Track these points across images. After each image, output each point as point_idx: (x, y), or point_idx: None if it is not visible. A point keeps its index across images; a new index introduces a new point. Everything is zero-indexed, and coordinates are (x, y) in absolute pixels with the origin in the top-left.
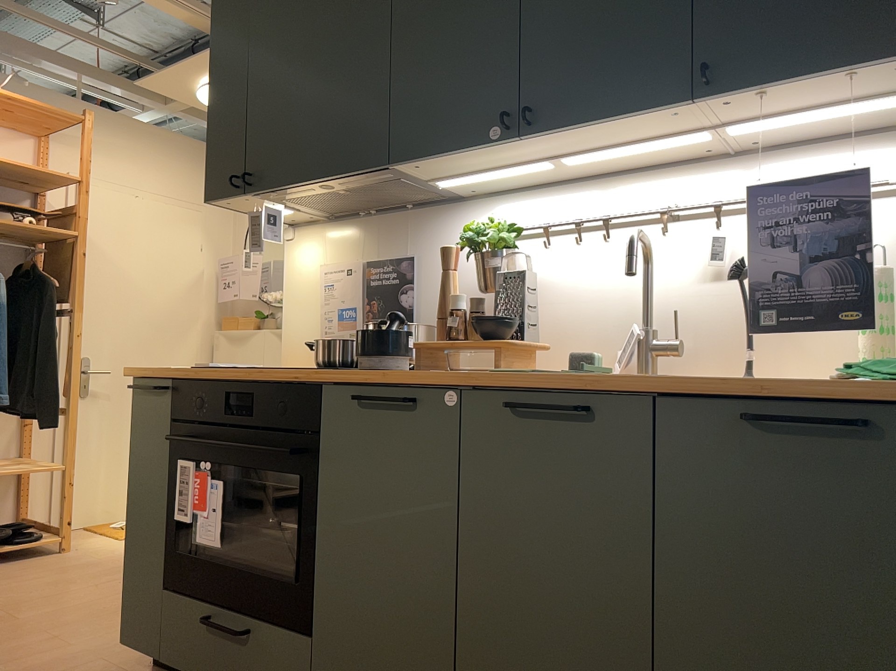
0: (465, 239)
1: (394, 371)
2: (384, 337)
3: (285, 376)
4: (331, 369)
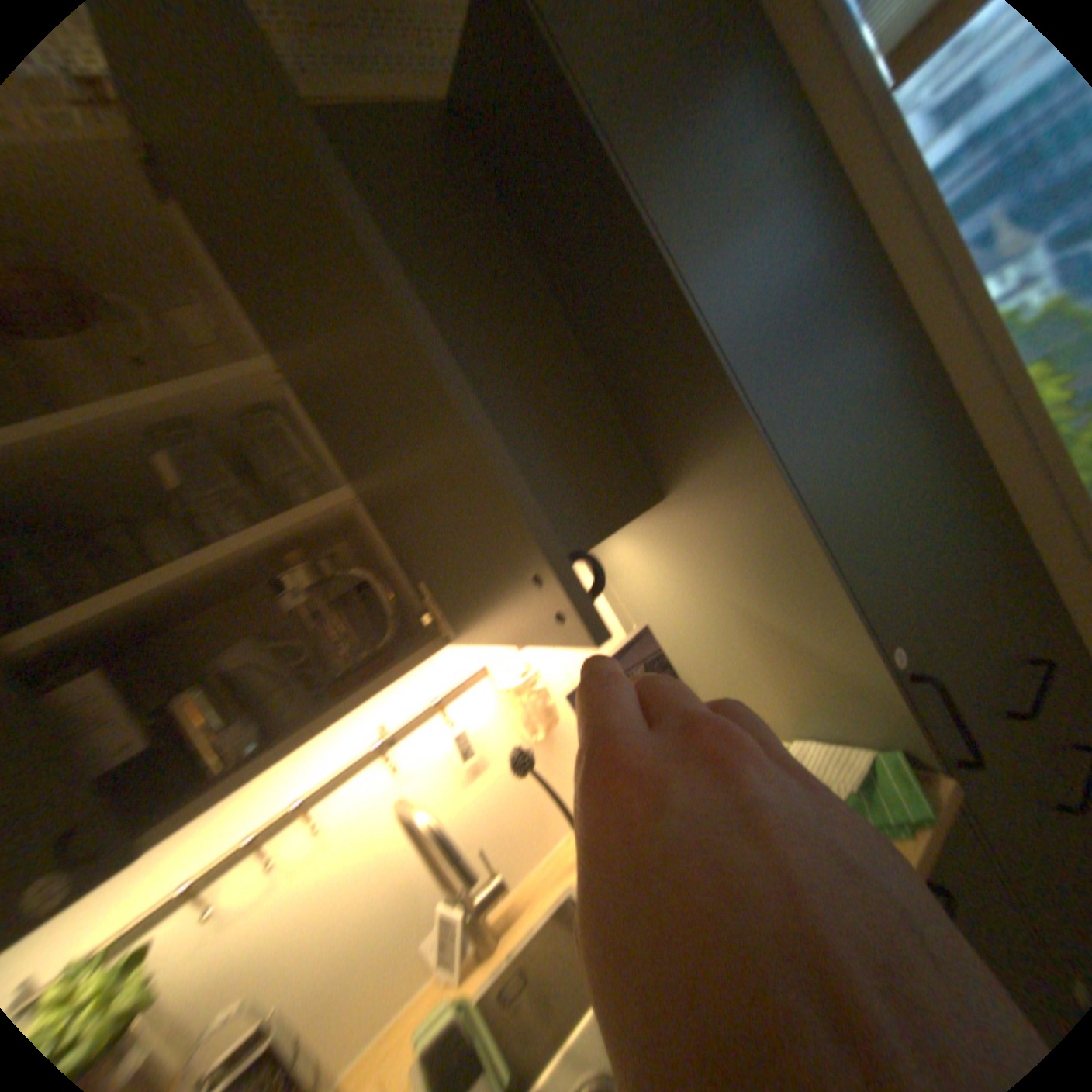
0: None
1: None
2: None
3: None
4: None
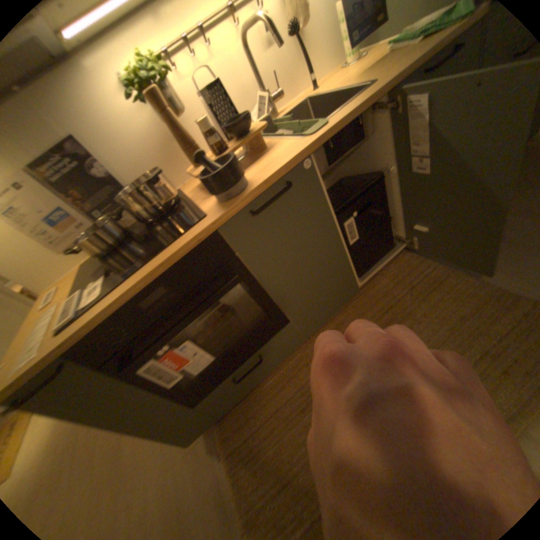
0: (135, 81)
1: (249, 182)
2: (232, 165)
3: (179, 251)
4: (201, 219)
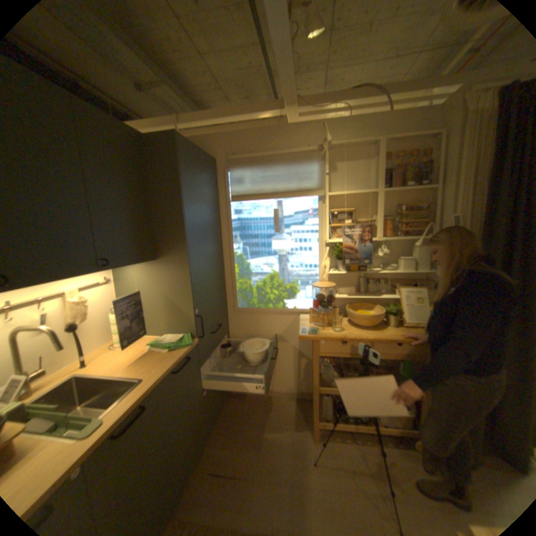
0: None
1: None
2: None
3: None
4: None
